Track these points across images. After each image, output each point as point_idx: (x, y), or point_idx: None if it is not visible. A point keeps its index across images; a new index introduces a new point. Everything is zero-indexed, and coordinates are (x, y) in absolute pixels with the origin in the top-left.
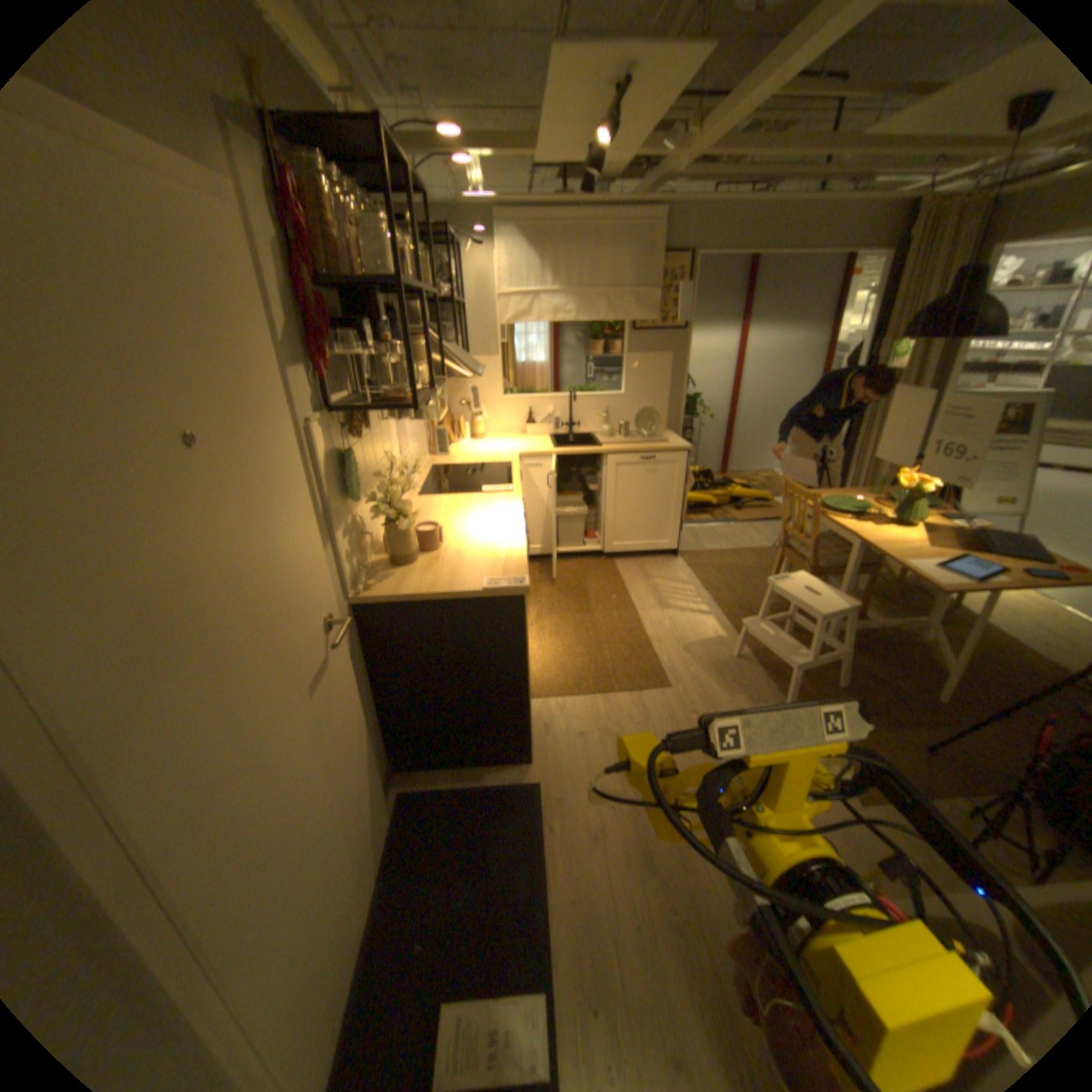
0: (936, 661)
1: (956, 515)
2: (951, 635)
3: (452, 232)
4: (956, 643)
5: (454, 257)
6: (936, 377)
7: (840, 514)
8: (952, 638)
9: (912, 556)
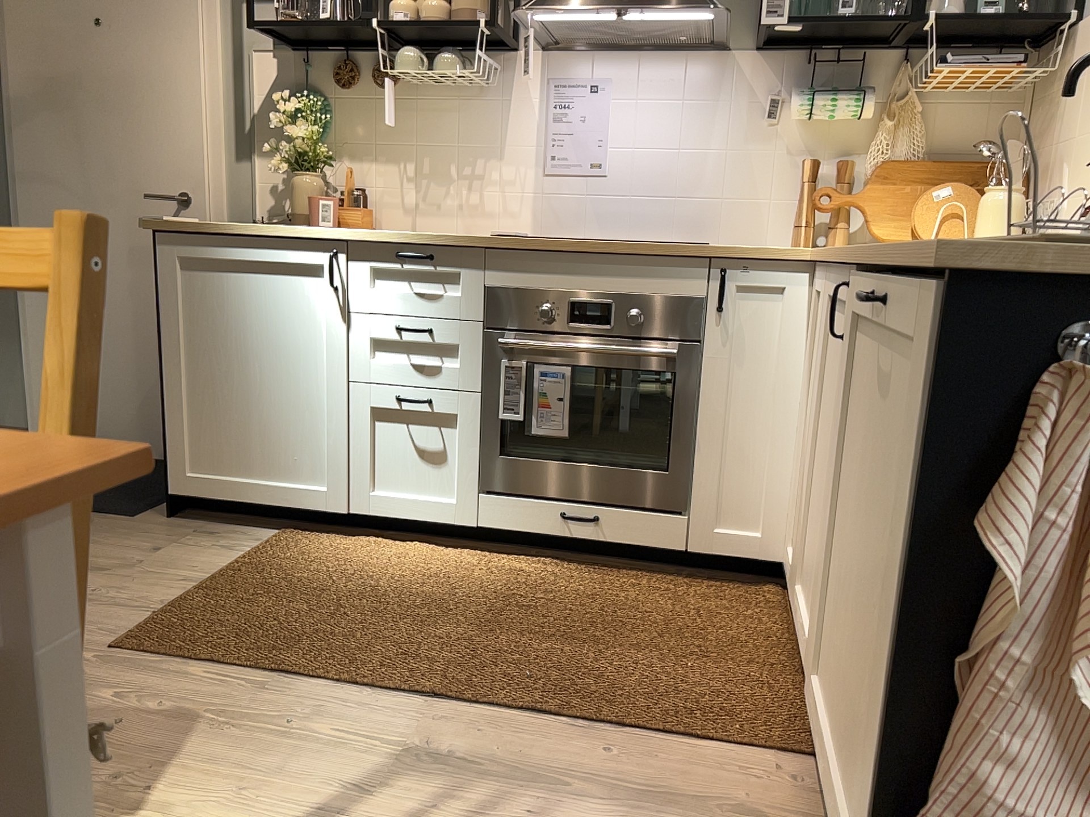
0: None
1: None
2: None
3: None
4: None
5: None
6: None
7: None
8: None
9: None
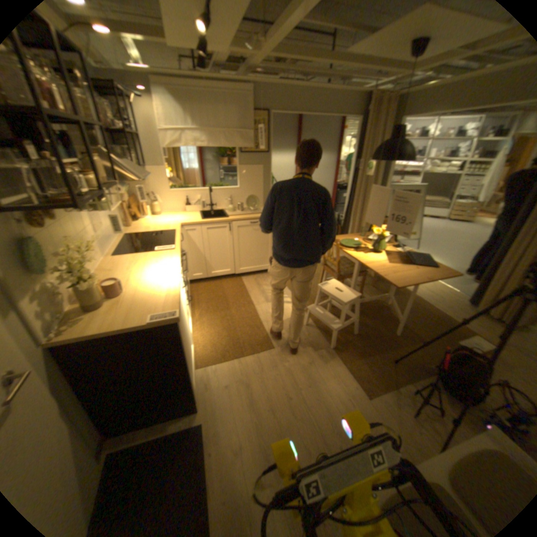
0: (393, 313)
1: (396, 244)
2: (398, 299)
3: (123, 88)
4: (400, 303)
5: (127, 104)
6: (383, 177)
7: (349, 247)
8: (398, 300)
9: (382, 268)
